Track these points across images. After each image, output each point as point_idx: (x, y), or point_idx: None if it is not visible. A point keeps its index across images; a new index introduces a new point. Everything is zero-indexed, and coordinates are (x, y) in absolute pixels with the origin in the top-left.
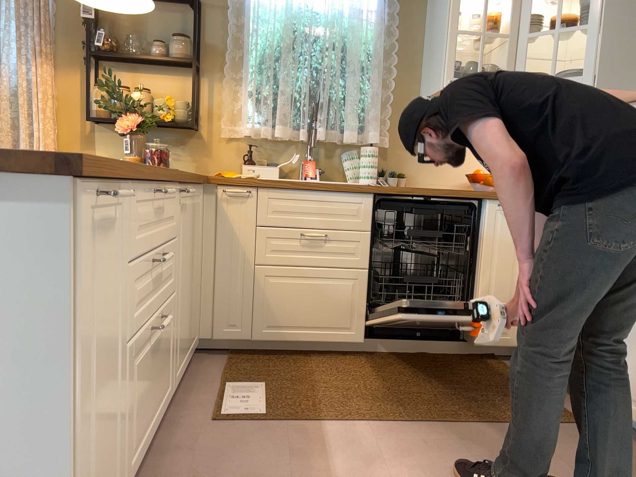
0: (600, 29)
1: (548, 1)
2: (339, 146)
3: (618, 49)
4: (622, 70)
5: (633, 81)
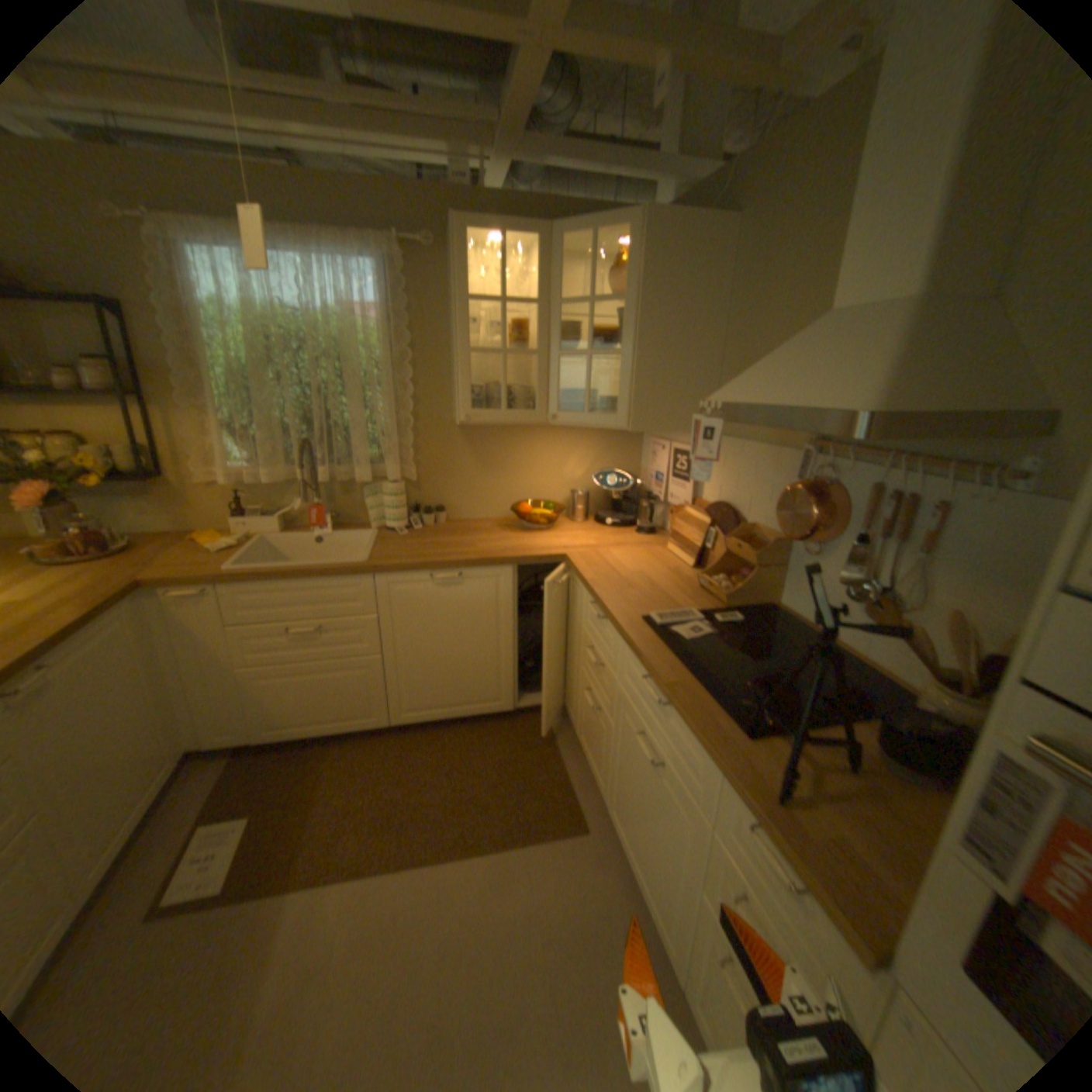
0: (635, 356)
1: (602, 285)
2: (356, 480)
3: (655, 384)
4: (660, 409)
5: (674, 421)
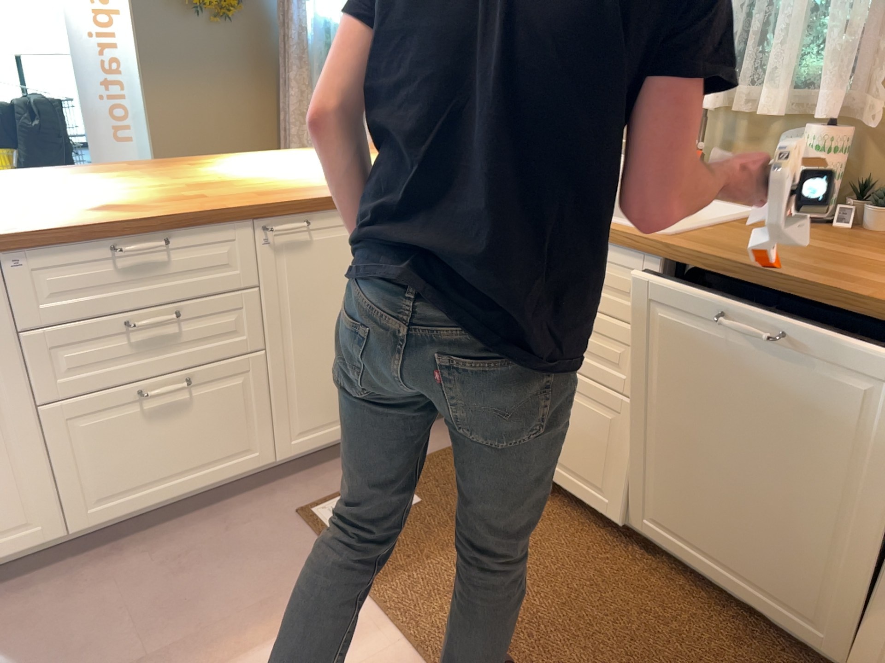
0: None
1: None
2: (774, 120)
3: None
4: None
5: None
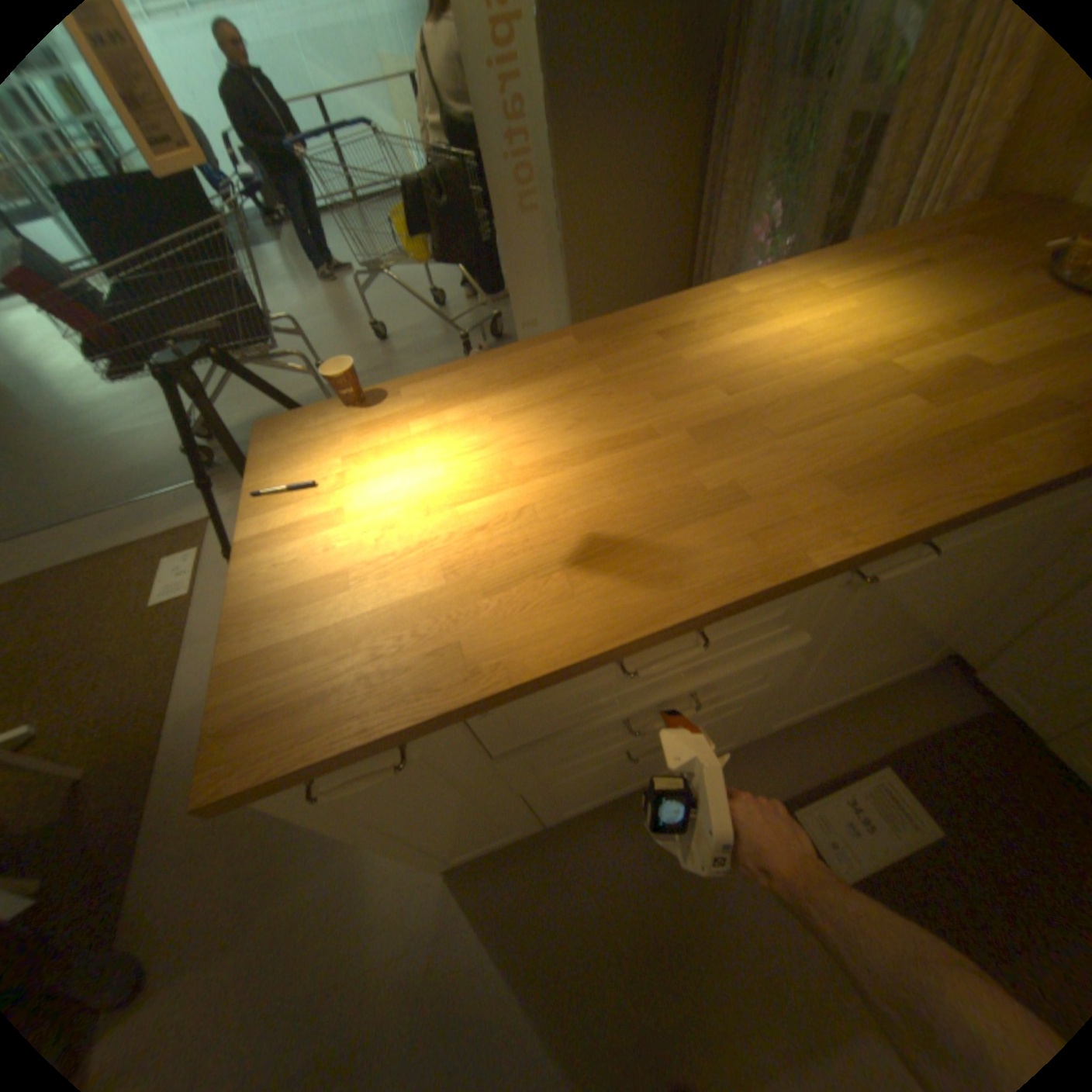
0: None
1: None
2: None
3: None
4: None
5: None
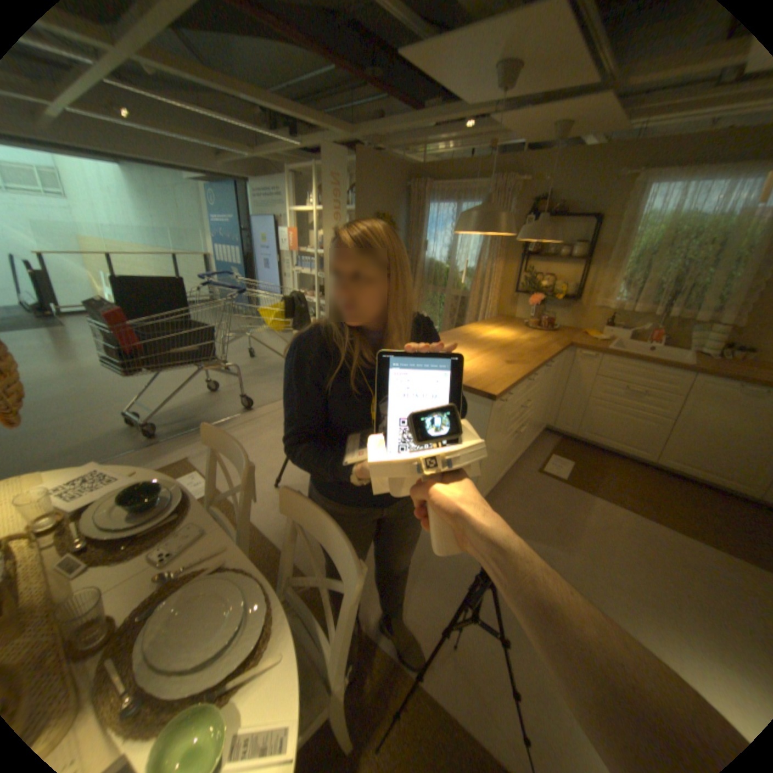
0: None
1: None
2: (692, 320)
3: None
4: None
5: None
